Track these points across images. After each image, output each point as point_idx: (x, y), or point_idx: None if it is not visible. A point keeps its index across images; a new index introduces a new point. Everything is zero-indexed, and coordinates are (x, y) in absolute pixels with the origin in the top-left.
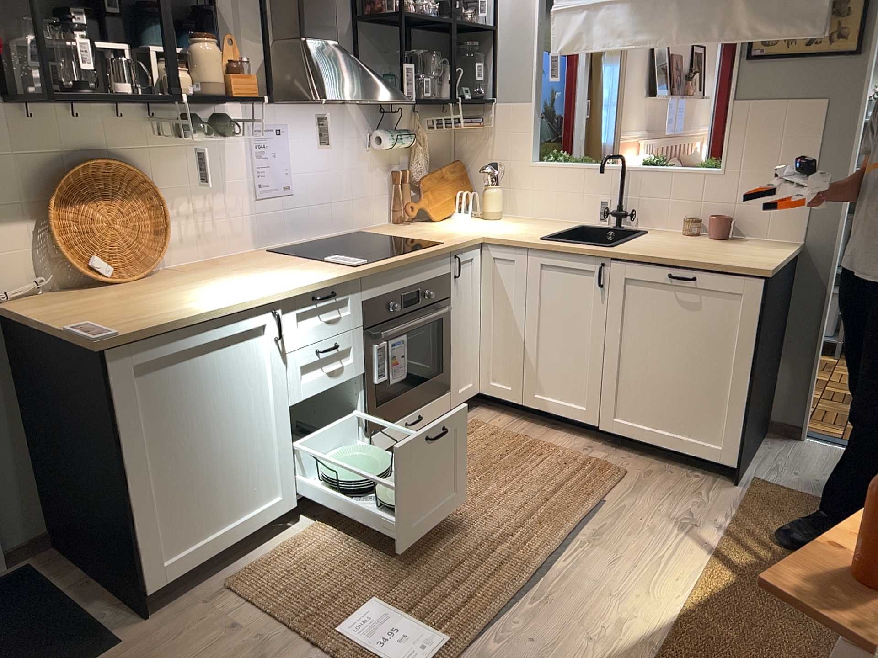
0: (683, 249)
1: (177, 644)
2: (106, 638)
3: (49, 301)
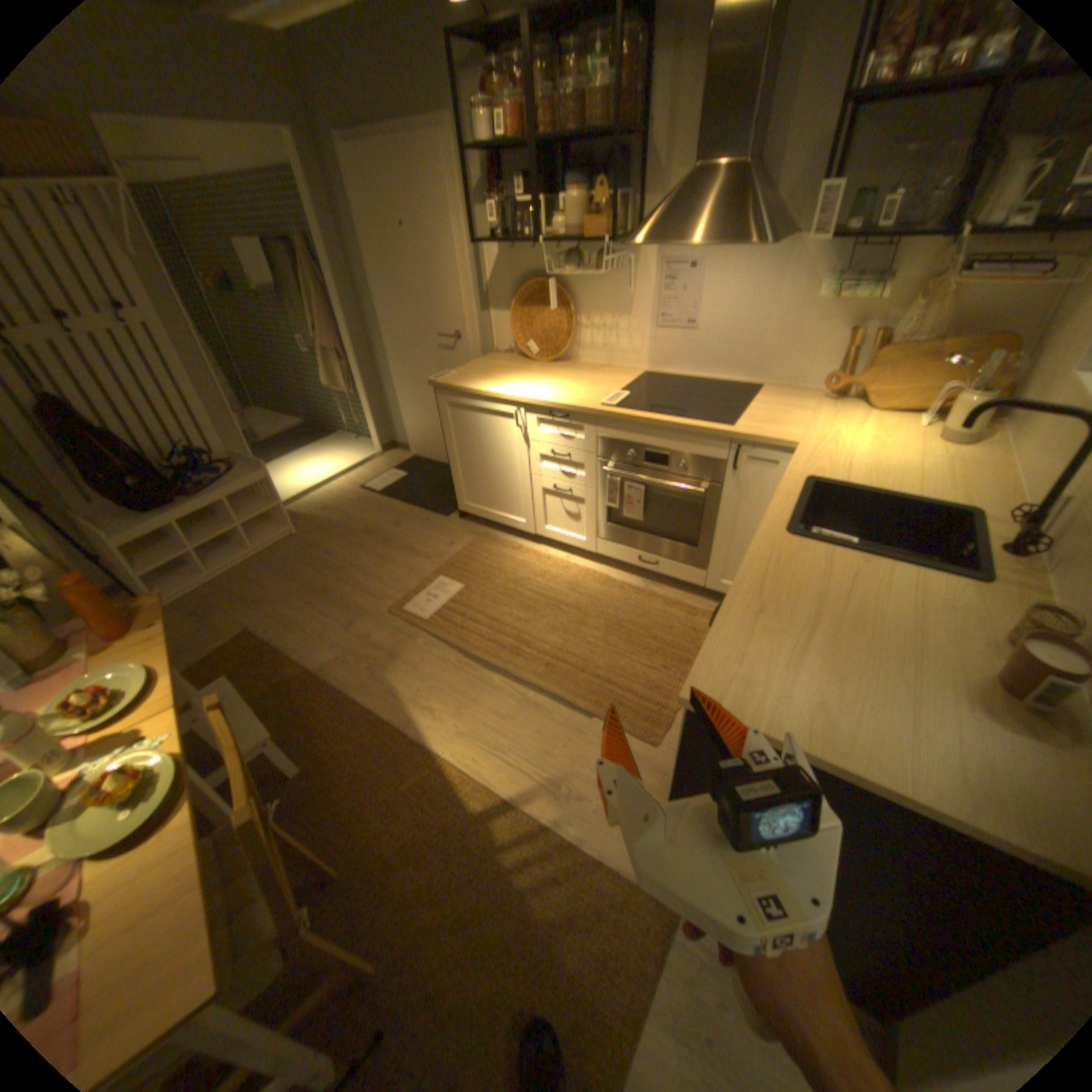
0: (838, 610)
1: (444, 532)
2: (449, 513)
3: (501, 358)
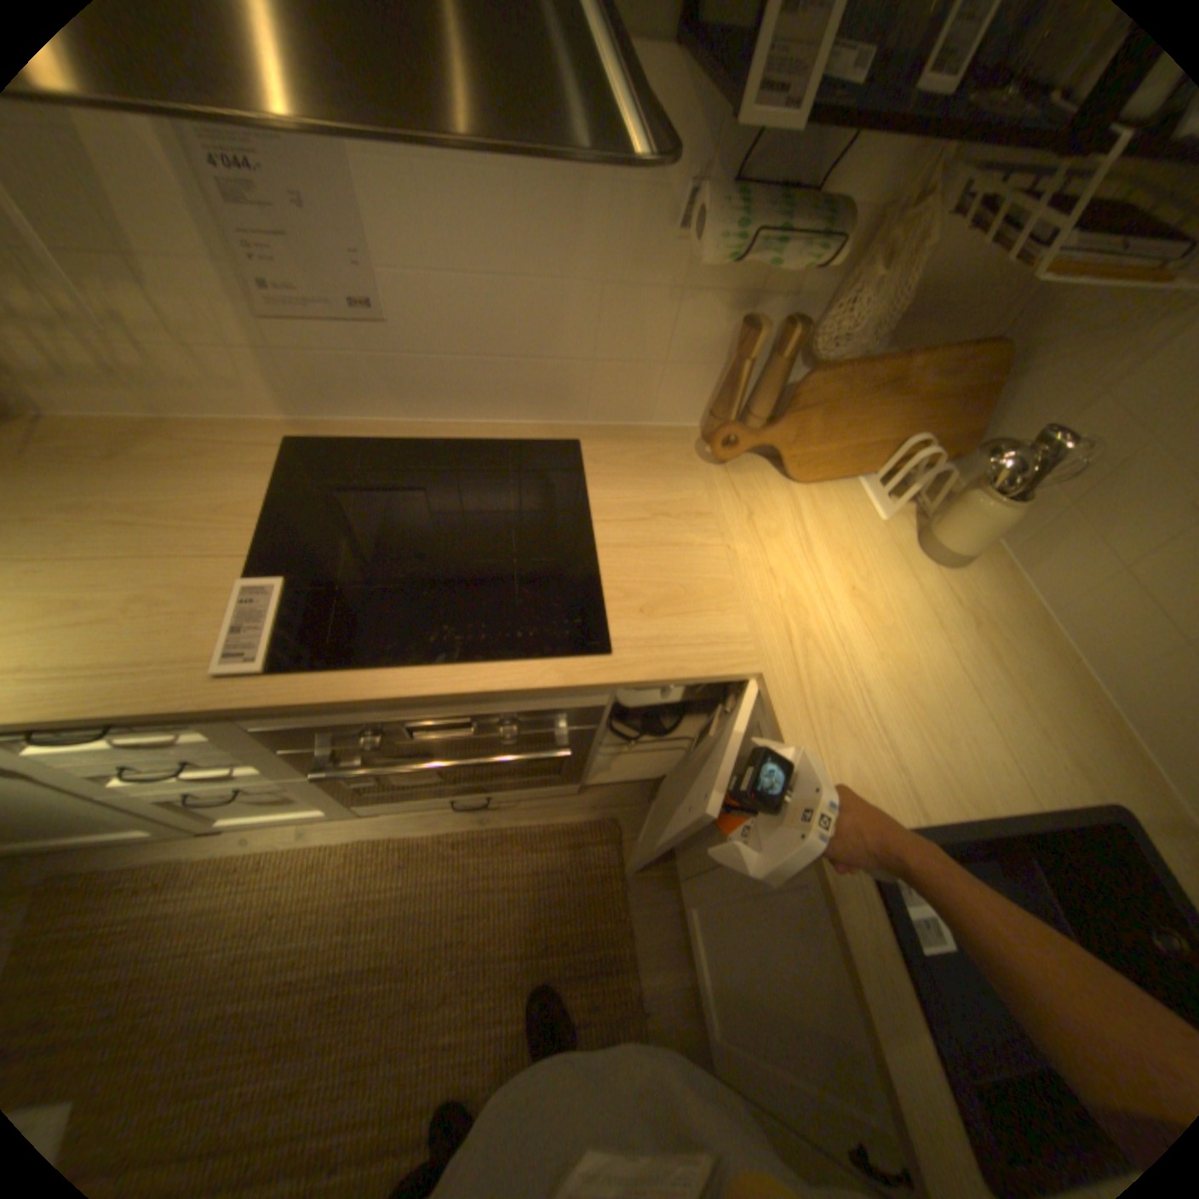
0: None
1: None
2: None
3: None
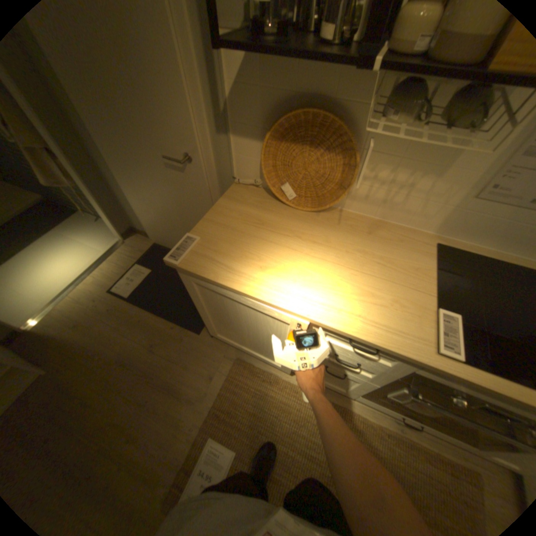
0: None
1: (199, 358)
2: (199, 328)
3: (247, 196)
